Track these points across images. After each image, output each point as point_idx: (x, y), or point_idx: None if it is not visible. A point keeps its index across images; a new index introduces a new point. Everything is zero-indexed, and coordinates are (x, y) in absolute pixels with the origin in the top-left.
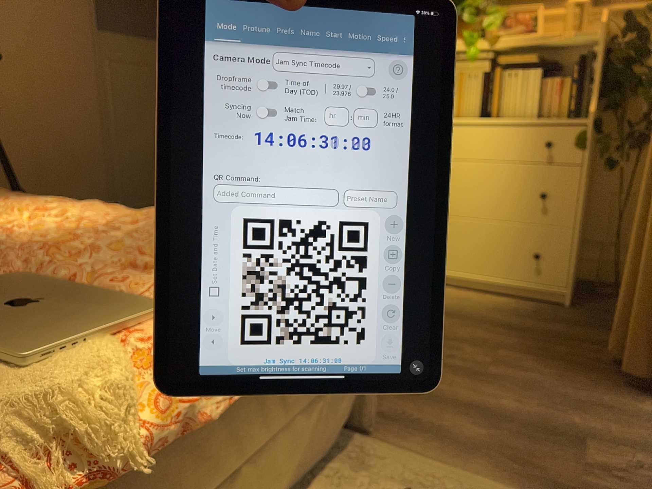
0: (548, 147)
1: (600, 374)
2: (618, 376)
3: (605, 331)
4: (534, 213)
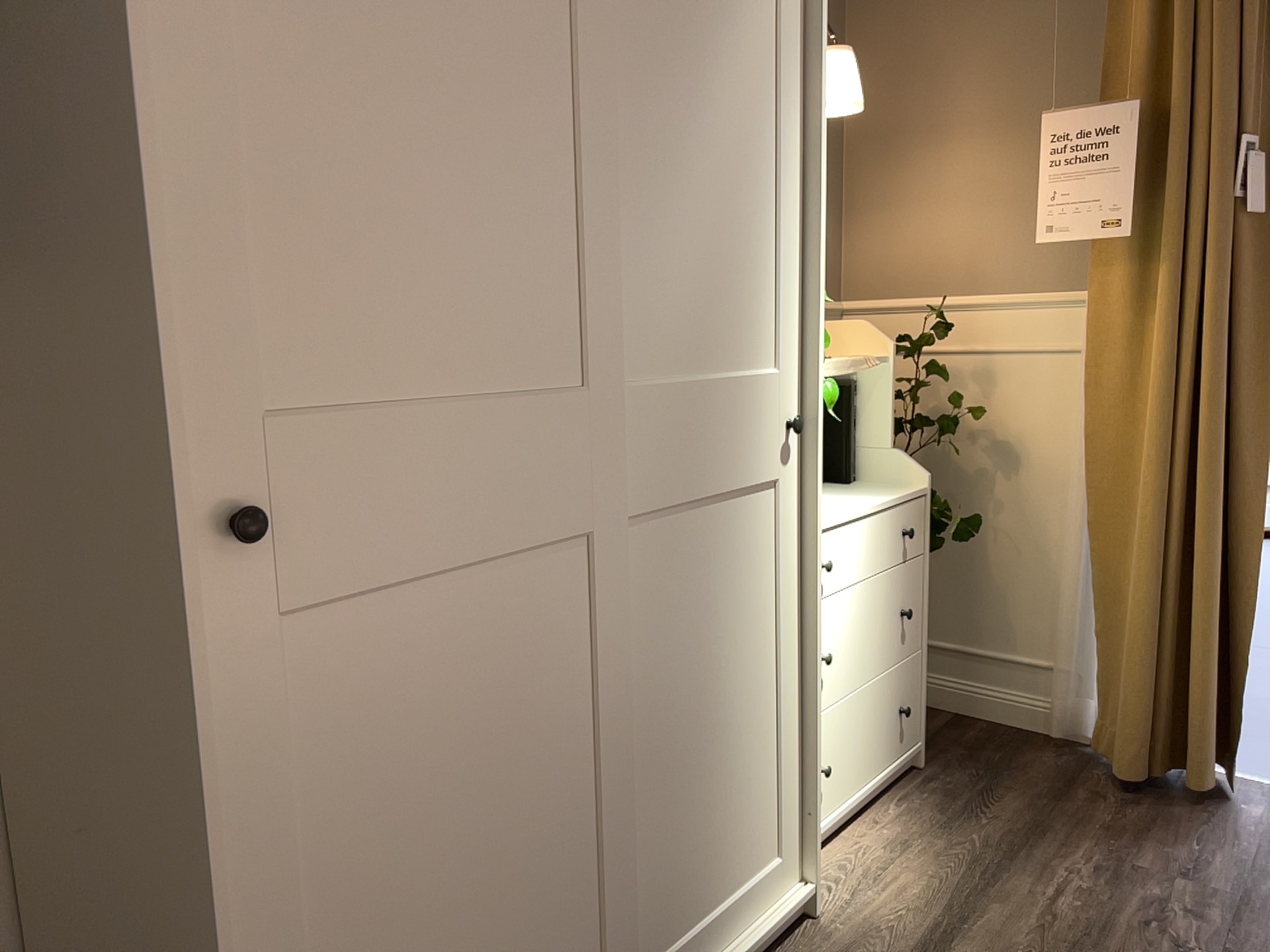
0: (913, 536)
1: (1160, 811)
2: (1158, 801)
3: (1004, 768)
4: (897, 646)
